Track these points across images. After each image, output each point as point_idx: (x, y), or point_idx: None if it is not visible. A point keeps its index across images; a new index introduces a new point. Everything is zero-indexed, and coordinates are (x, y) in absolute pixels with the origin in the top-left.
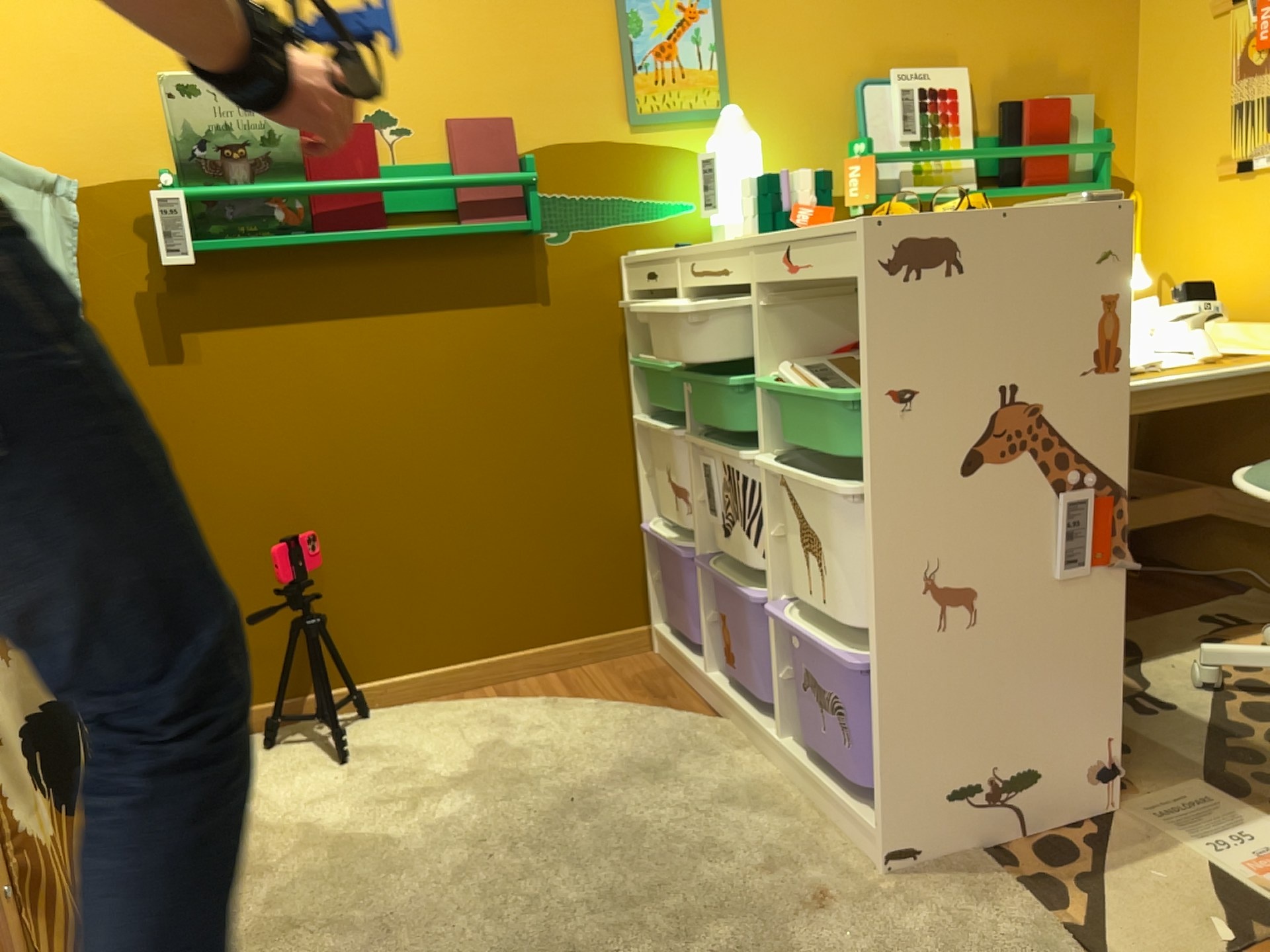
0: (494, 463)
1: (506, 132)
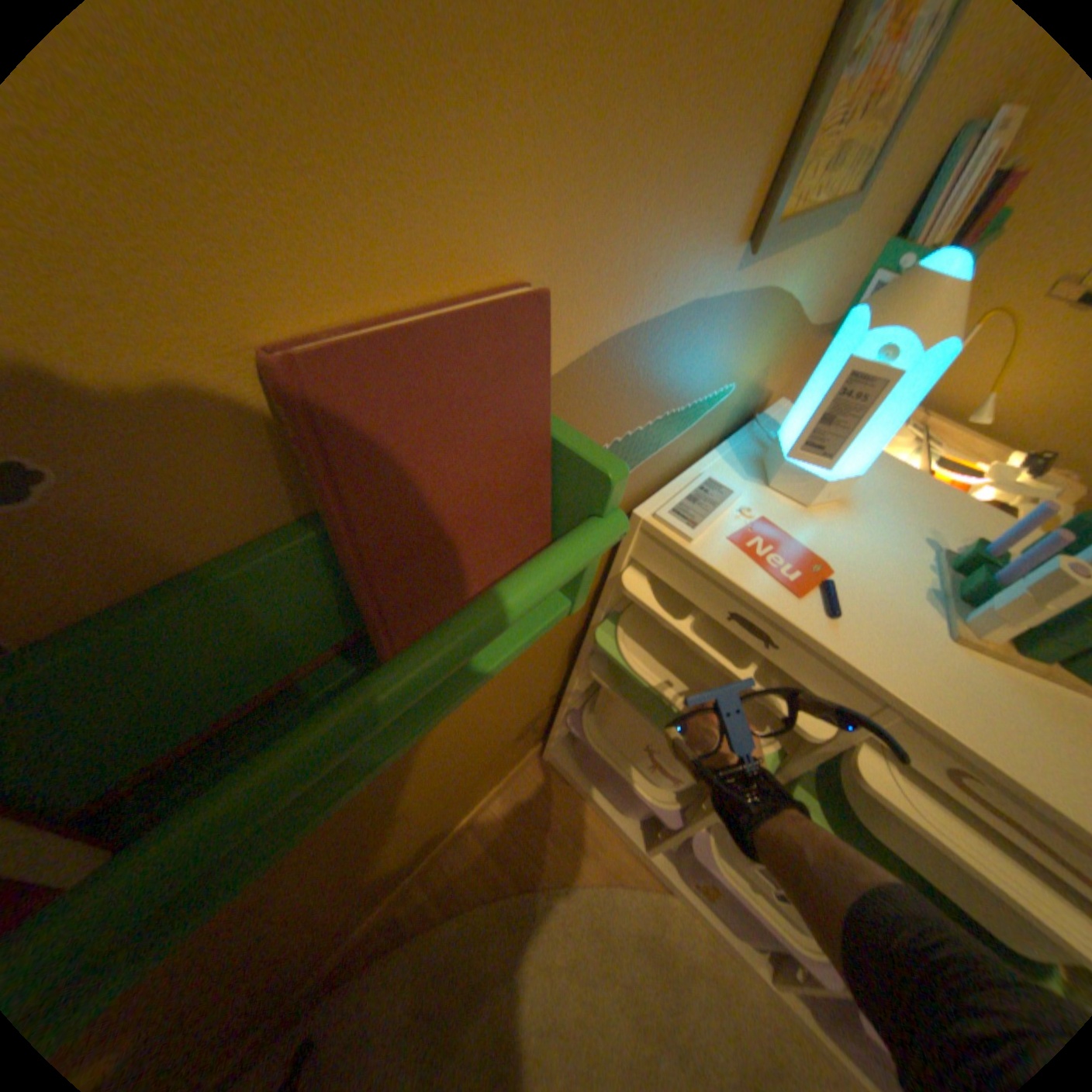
0: (425, 798)
1: (531, 350)
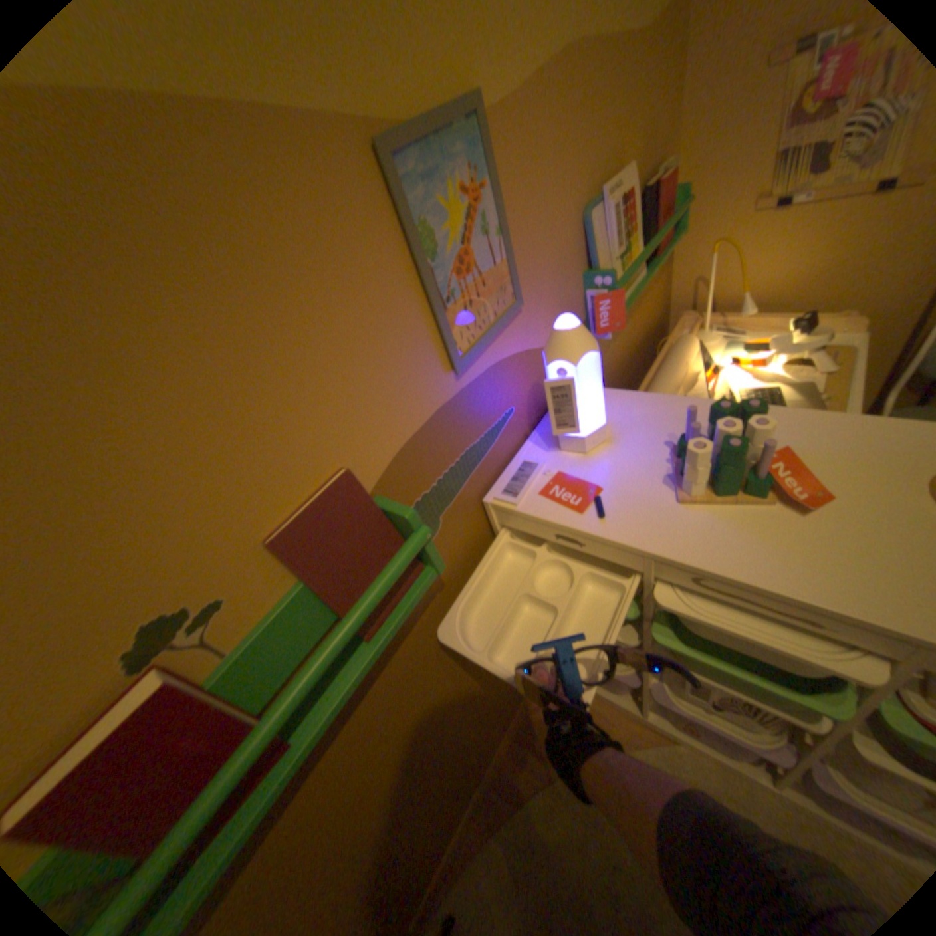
0: (449, 713)
1: (352, 490)
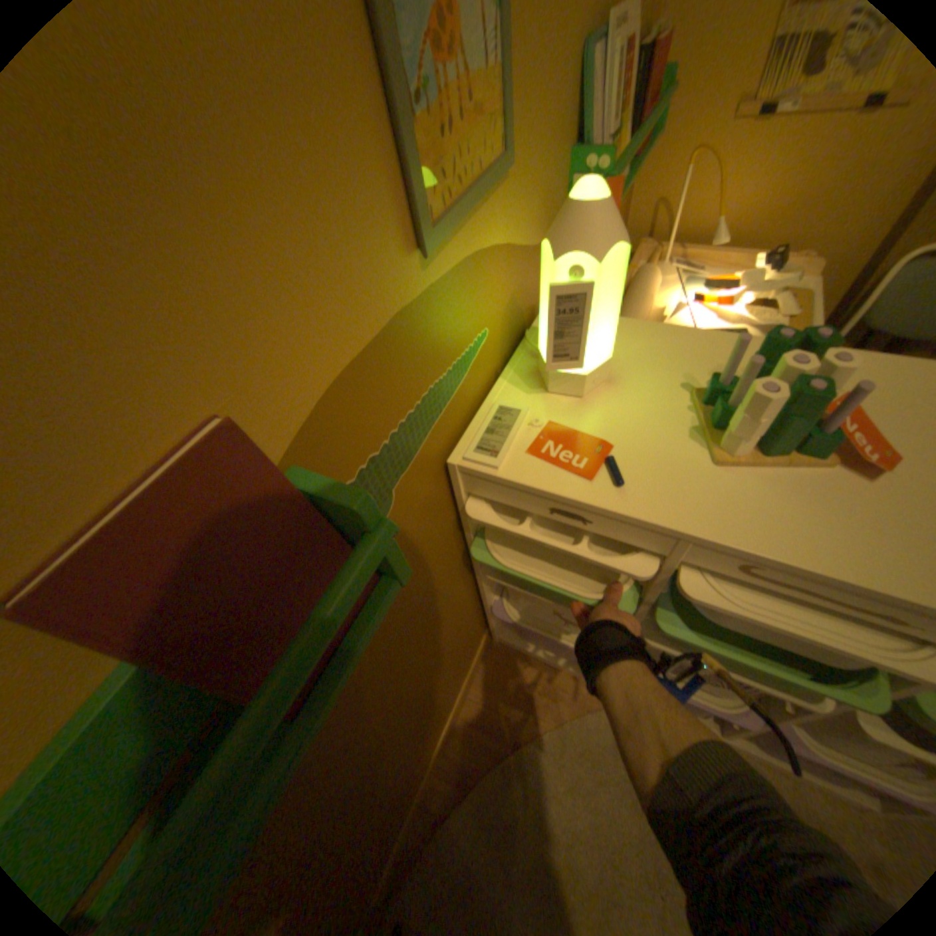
0: (397, 726)
1: (239, 461)
